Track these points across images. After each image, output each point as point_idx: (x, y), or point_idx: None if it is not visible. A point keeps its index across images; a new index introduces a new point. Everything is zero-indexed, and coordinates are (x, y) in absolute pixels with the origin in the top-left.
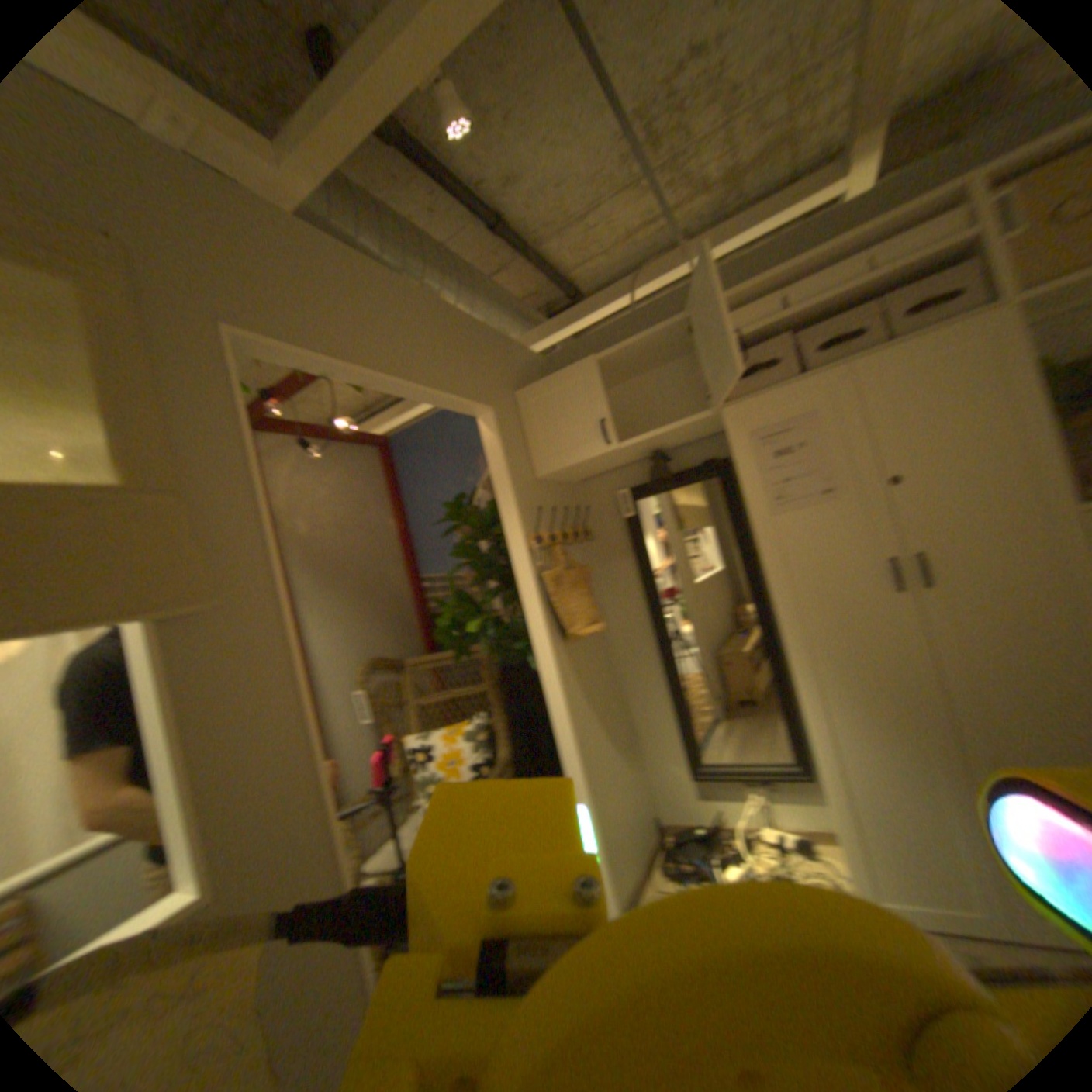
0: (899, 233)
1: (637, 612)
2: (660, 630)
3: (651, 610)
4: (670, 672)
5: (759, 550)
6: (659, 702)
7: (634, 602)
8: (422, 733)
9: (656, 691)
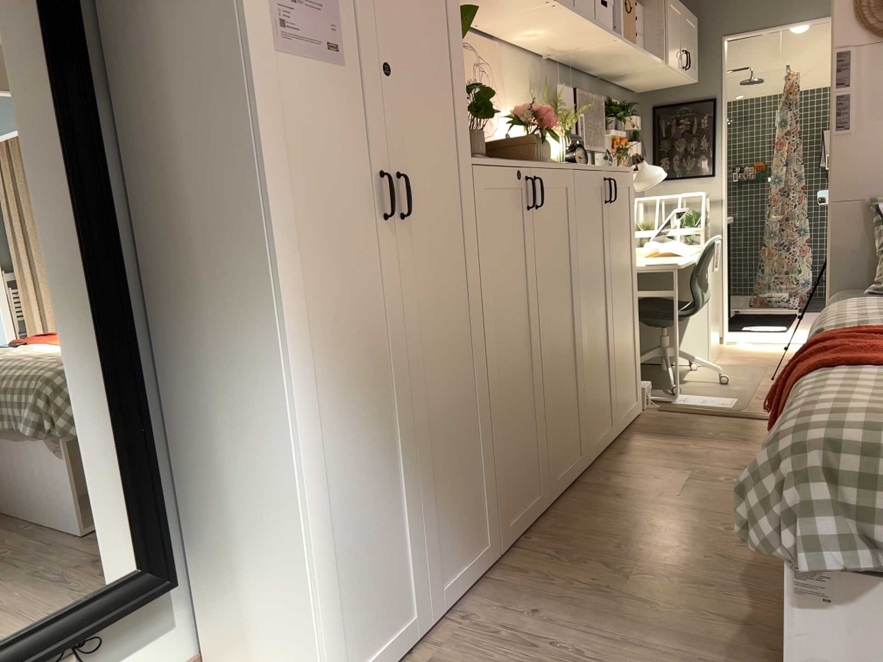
0: None
1: None
2: None
3: None
4: None
5: (260, 104)
6: None
7: None
8: None
9: None
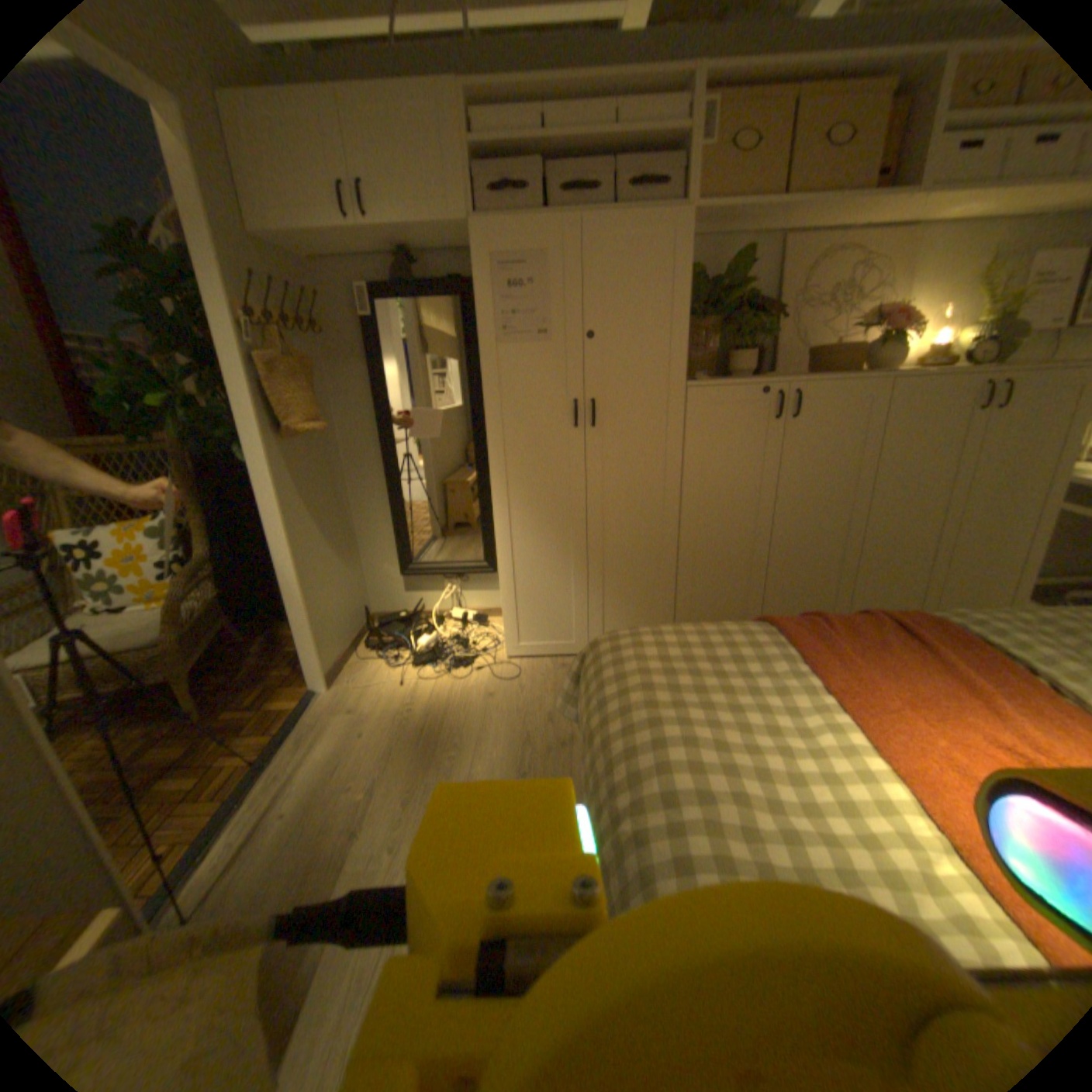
0: (646, 93)
1: (367, 421)
2: (388, 442)
3: (381, 421)
4: (394, 482)
5: (483, 373)
6: (381, 508)
7: (365, 410)
8: (85, 529)
9: (379, 499)
